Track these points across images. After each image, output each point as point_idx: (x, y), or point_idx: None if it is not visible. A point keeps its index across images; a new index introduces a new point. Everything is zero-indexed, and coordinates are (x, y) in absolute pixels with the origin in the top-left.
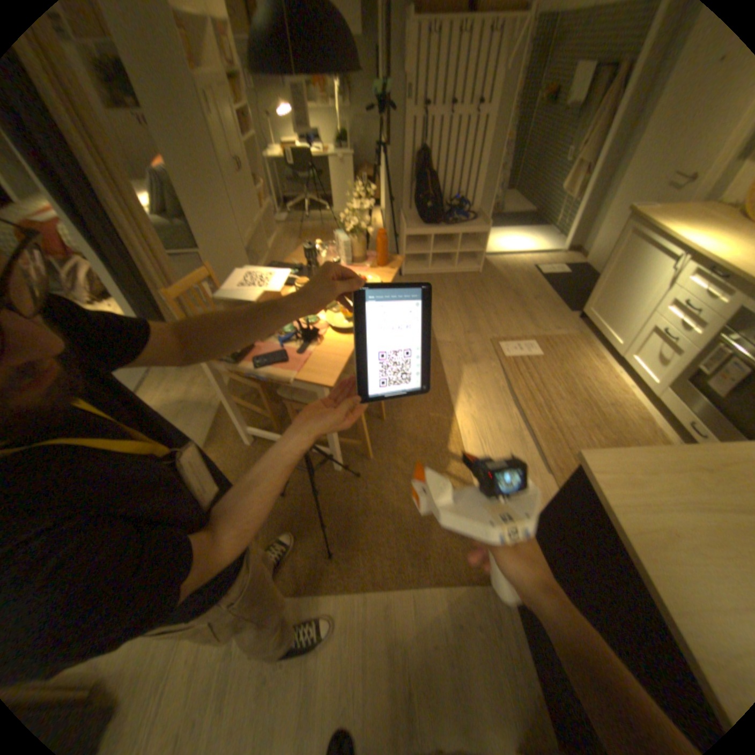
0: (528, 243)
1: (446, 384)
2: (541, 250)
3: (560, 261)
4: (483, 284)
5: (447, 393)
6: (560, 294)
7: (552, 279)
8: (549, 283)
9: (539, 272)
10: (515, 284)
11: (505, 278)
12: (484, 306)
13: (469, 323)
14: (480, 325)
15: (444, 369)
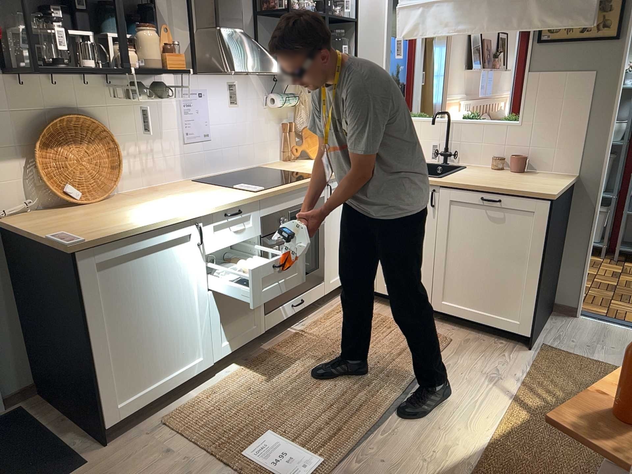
0: None
1: None
2: None
3: None
4: None
5: (477, 468)
6: None
7: None
8: None
9: None
10: None
11: None
12: None
13: None
14: None
15: None
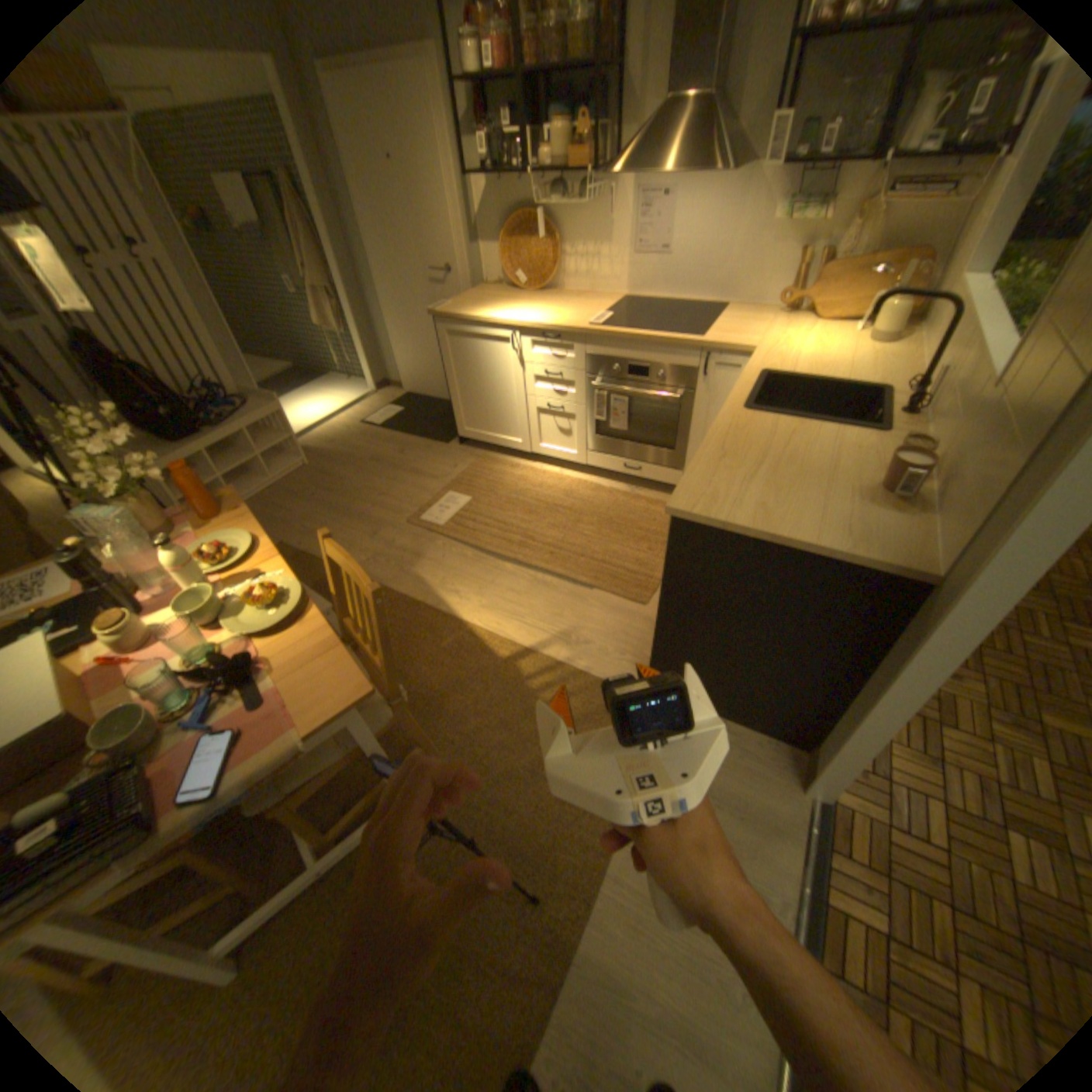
0: (327, 403)
1: (420, 601)
2: (349, 402)
3: (382, 403)
4: (329, 473)
5: (432, 608)
6: (420, 435)
7: (395, 425)
8: (396, 430)
9: (374, 425)
10: (364, 451)
11: (345, 451)
12: (359, 494)
13: (363, 522)
14: (379, 515)
15: (398, 589)
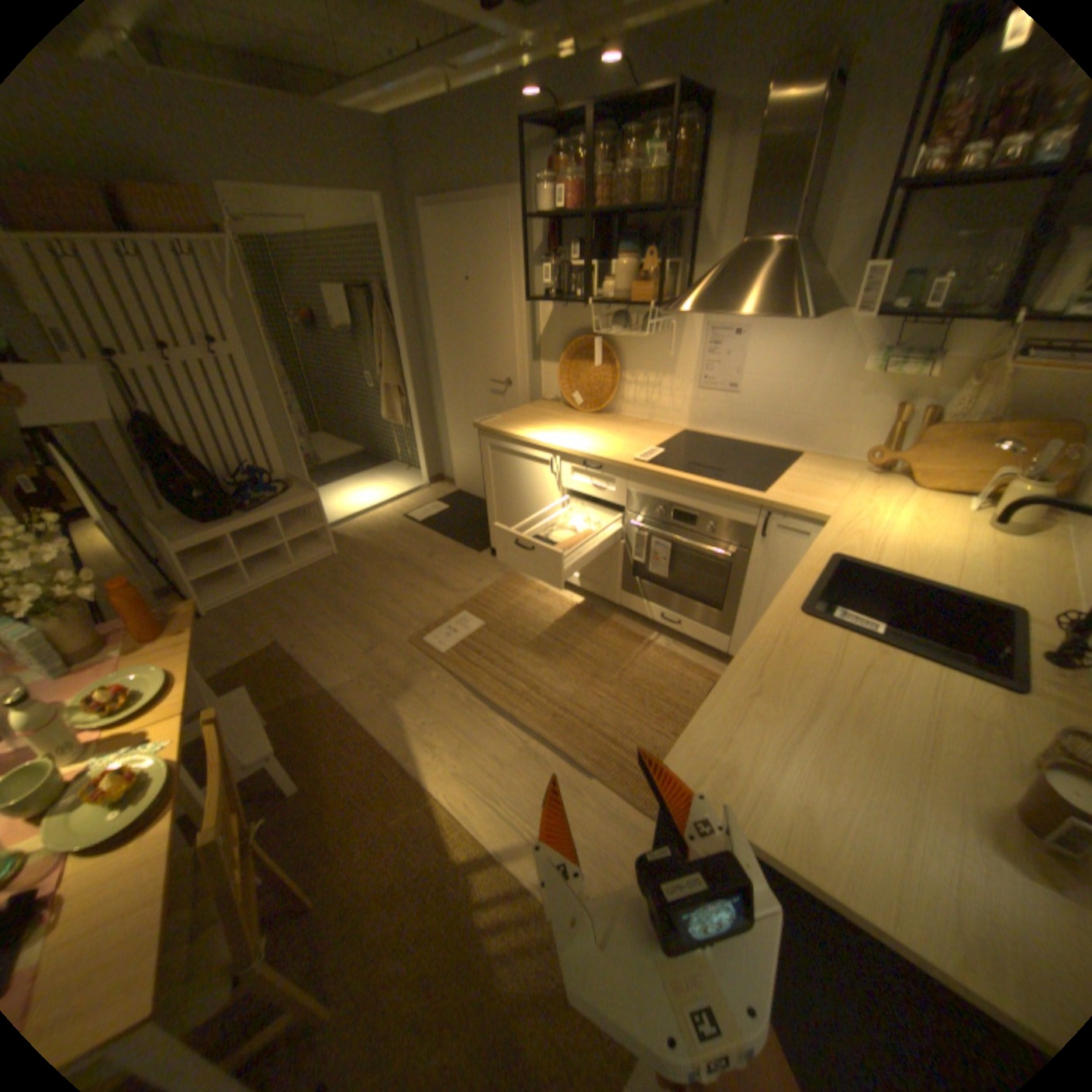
0: (380, 491)
1: (387, 752)
2: (400, 493)
3: (431, 498)
4: (353, 568)
5: (397, 765)
6: (455, 538)
7: (435, 523)
8: (434, 529)
9: (414, 521)
10: (395, 549)
11: (378, 546)
12: (372, 598)
13: (364, 633)
14: (383, 627)
15: (369, 730)
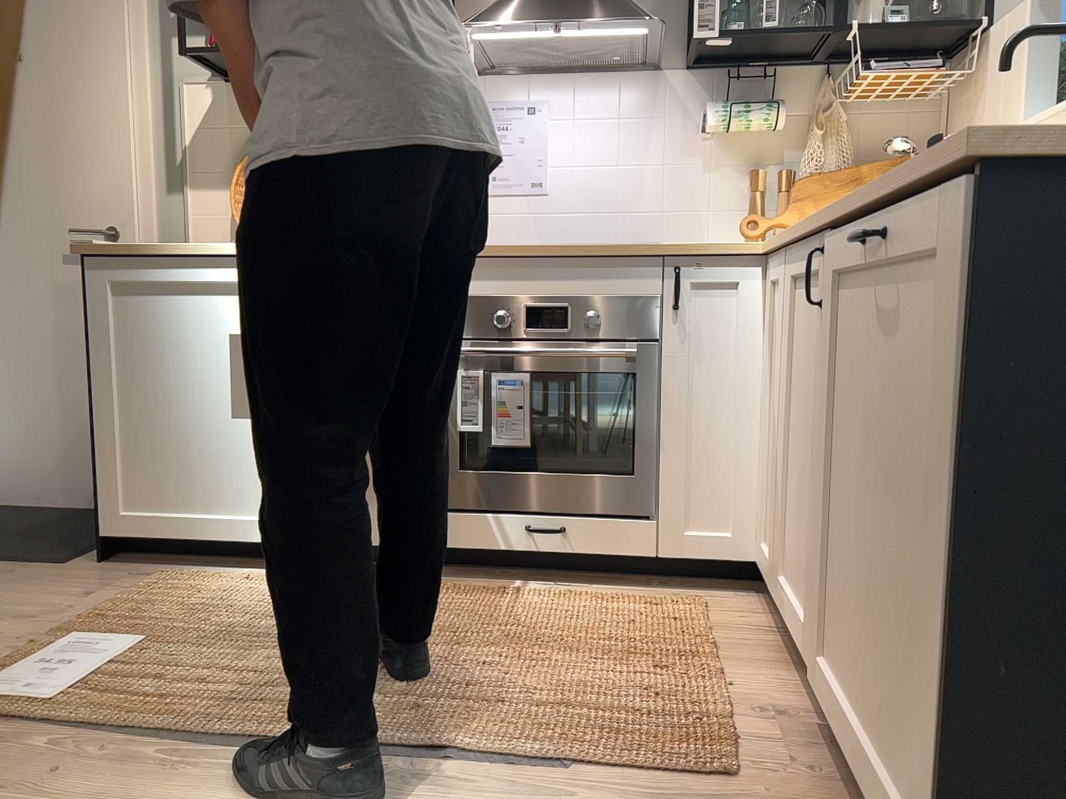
0: None
1: None
2: None
3: None
4: None
5: None
6: None
7: None
8: None
9: None
10: None
11: None
12: None
13: None
14: None
15: None
